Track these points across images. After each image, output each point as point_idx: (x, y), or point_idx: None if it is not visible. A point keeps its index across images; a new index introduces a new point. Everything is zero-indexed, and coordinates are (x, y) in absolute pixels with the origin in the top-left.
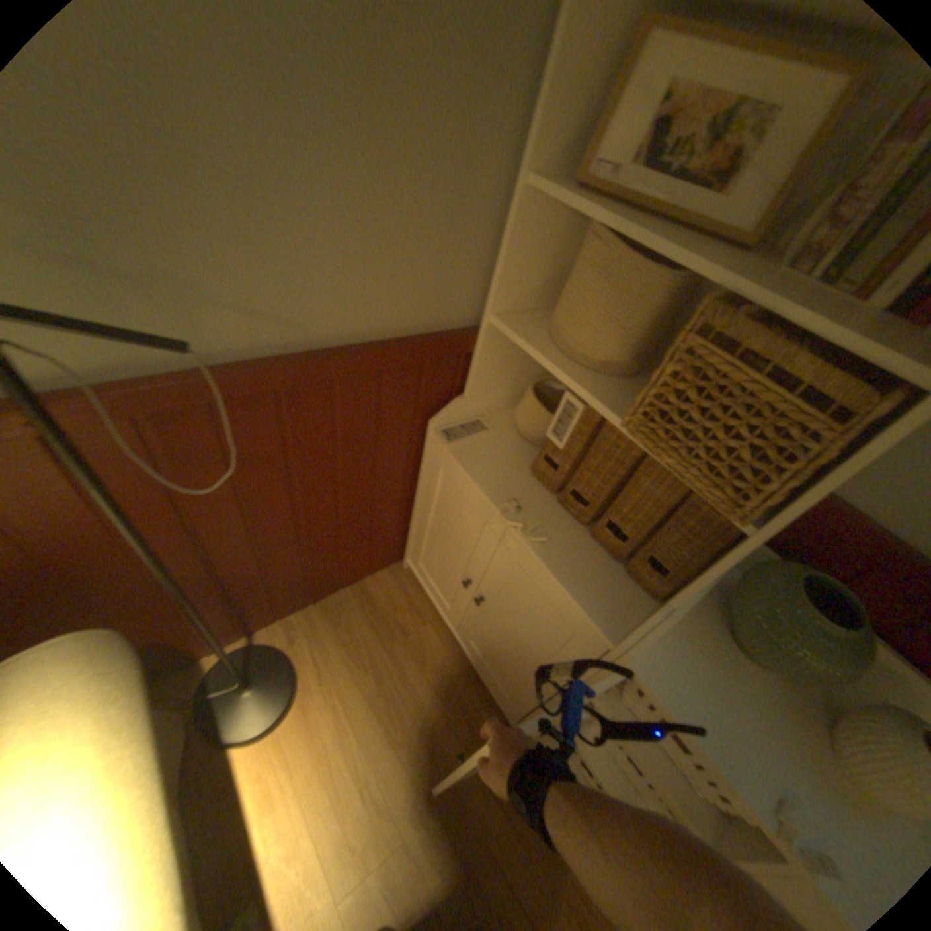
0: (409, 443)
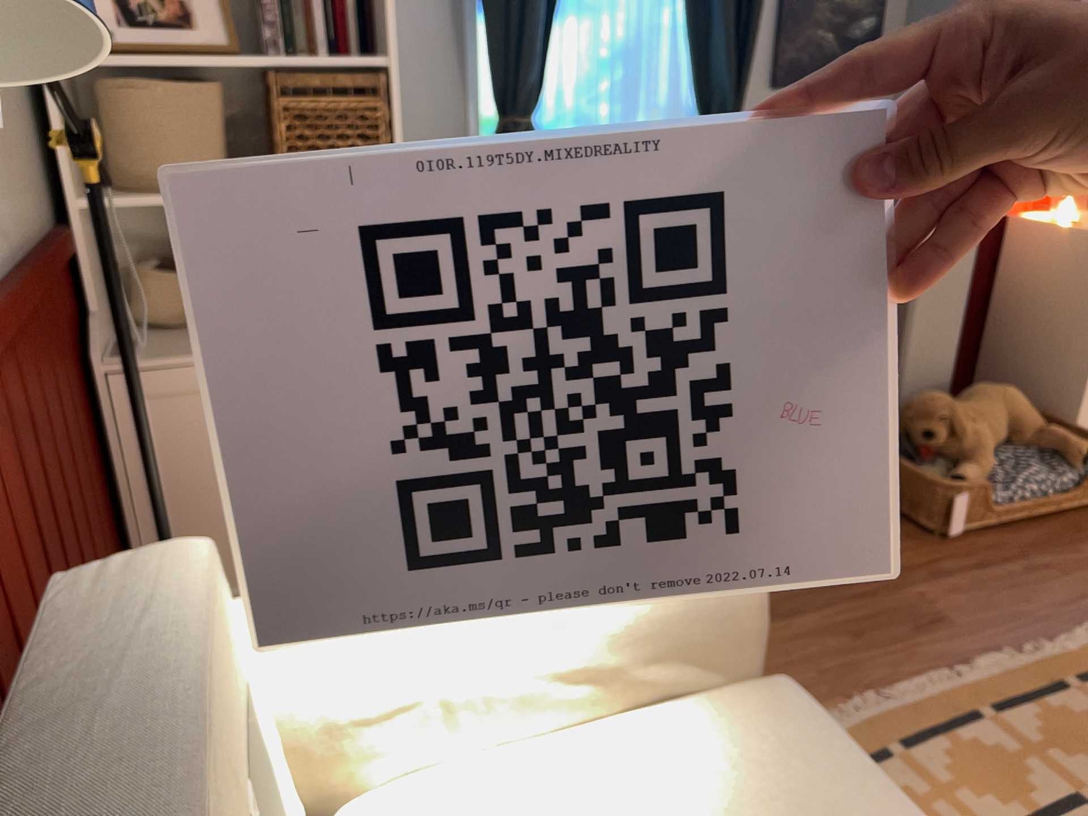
0: (81, 401)
